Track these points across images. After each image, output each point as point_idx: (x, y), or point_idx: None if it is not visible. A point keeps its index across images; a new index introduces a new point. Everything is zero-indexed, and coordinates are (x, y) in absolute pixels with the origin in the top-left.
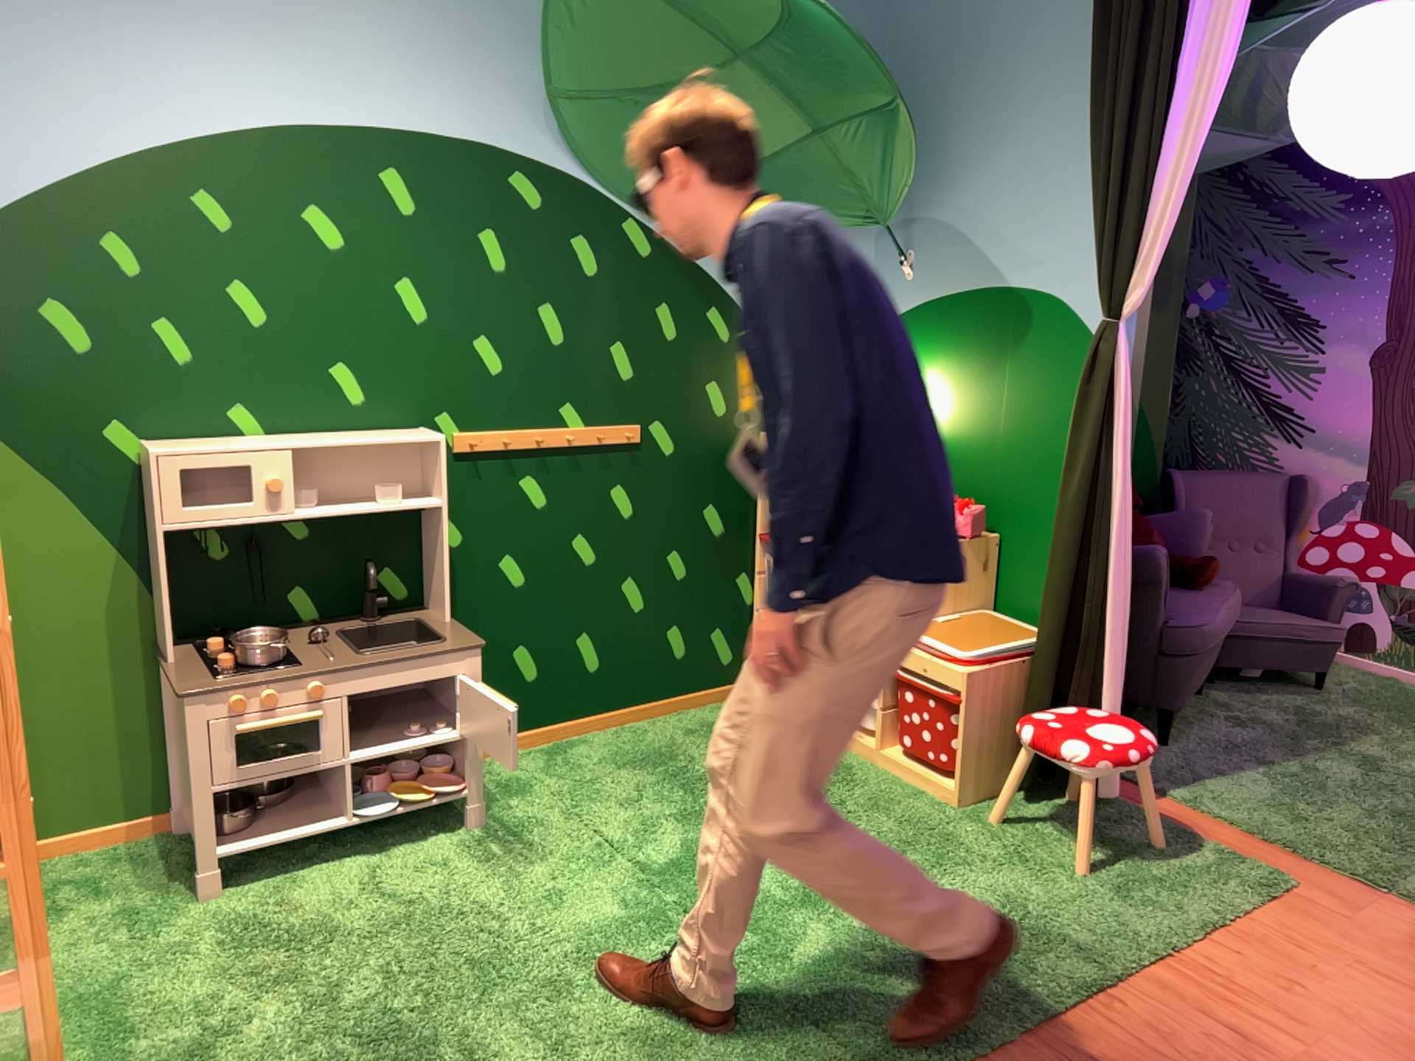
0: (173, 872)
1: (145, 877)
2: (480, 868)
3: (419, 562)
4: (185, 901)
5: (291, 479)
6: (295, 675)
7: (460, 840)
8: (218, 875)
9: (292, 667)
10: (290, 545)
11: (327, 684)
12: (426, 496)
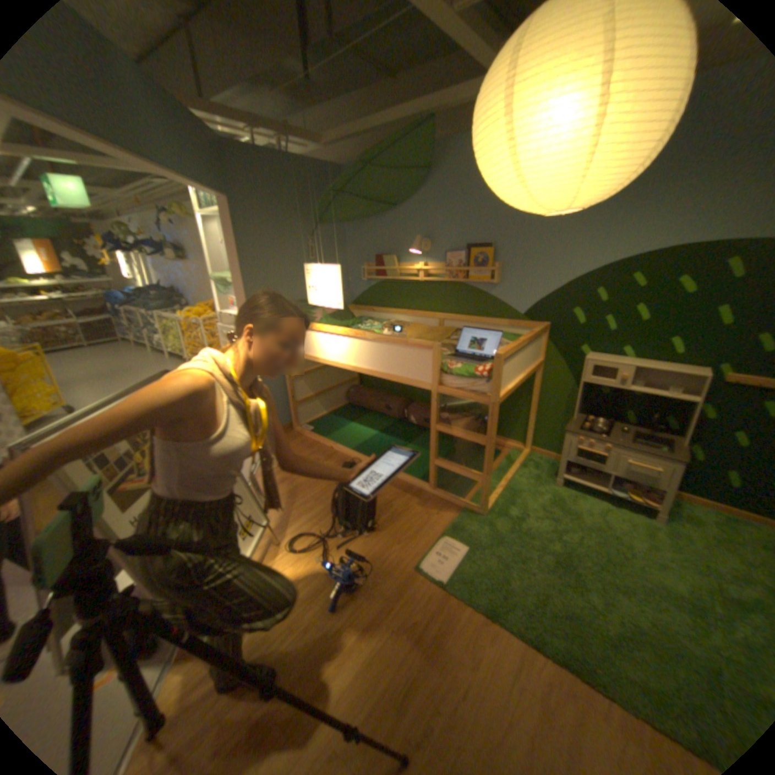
0: (556, 474)
1: (548, 471)
2: (646, 538)
3: (687, 419)
4: (552, 484)
5: (637, 375)
6: (602, 440)
7: (649, 524)
8: (561, 483)
9: (605, 437)
10: (631, 397)
11: (612, 448)
12: (696, 397)
